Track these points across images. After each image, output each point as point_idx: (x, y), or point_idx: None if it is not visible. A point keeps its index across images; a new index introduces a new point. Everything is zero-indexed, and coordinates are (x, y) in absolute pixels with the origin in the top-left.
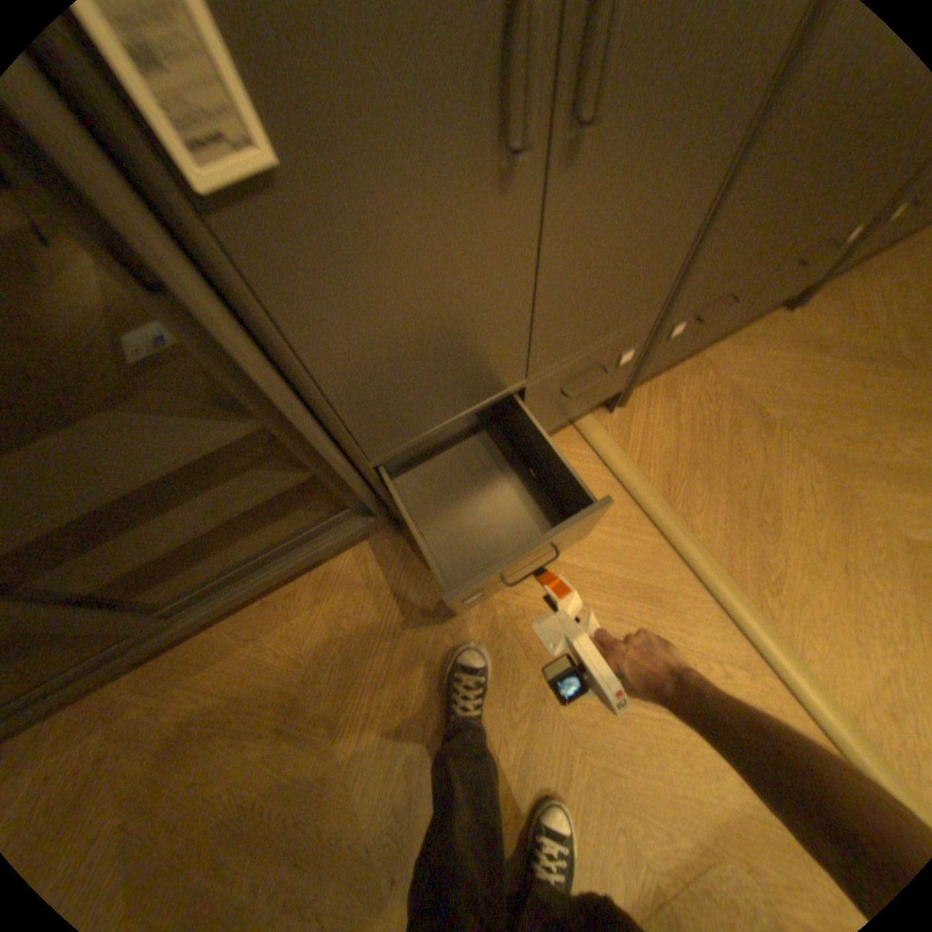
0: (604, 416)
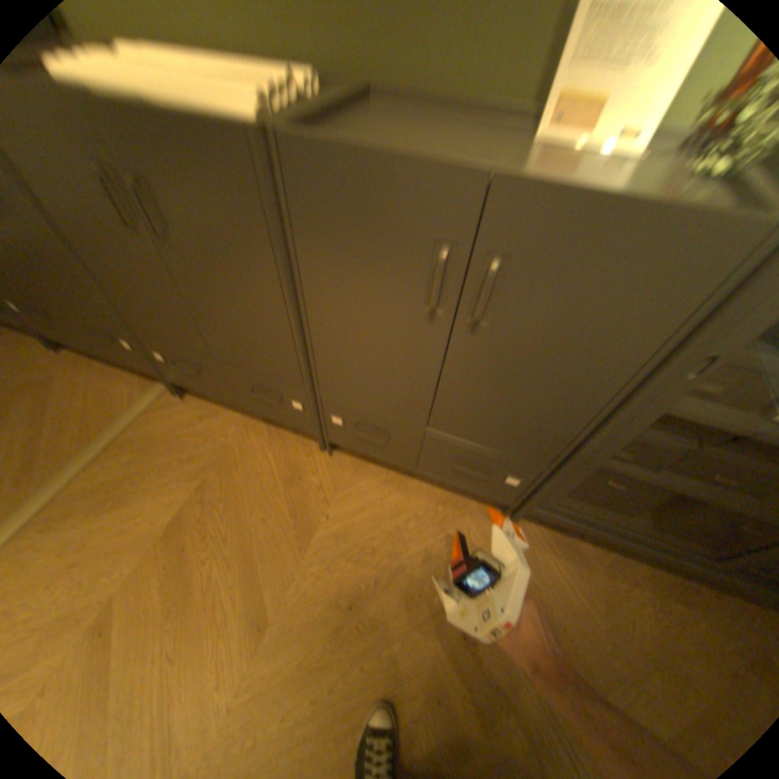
0: (168, 393)
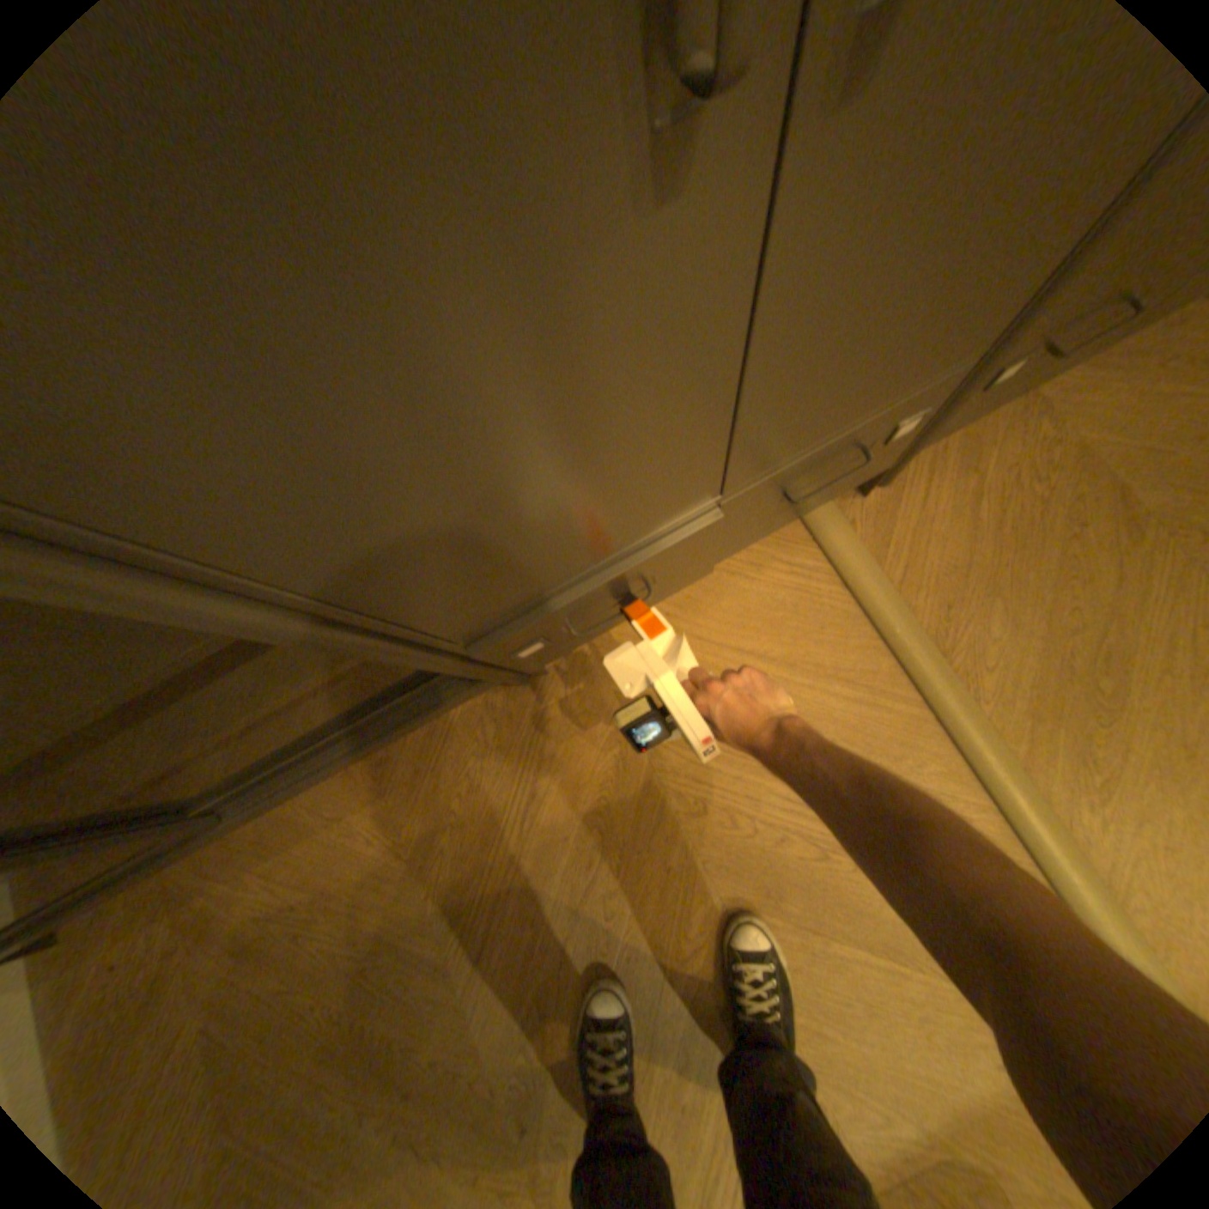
0: (852, 502)
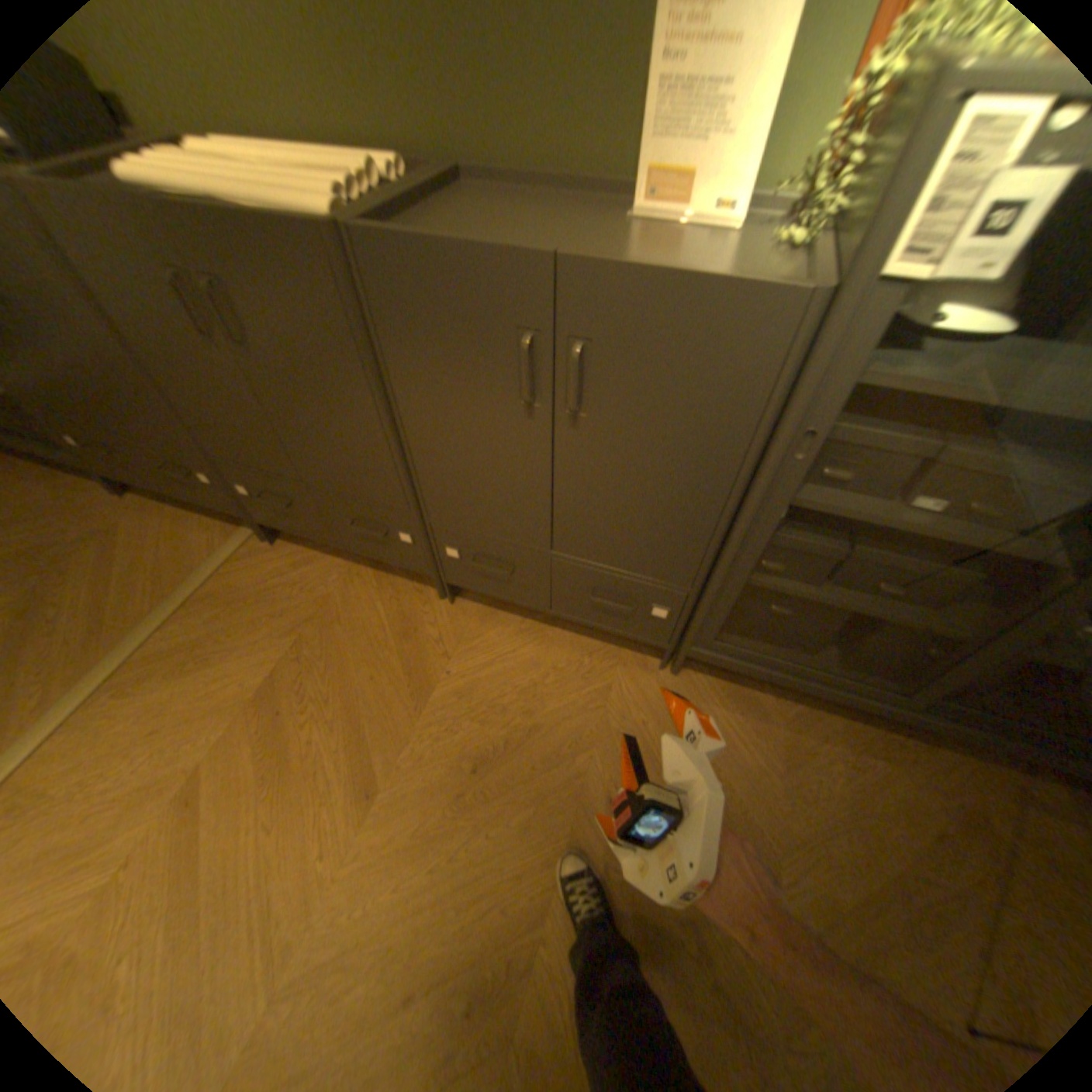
0: (258, 540)
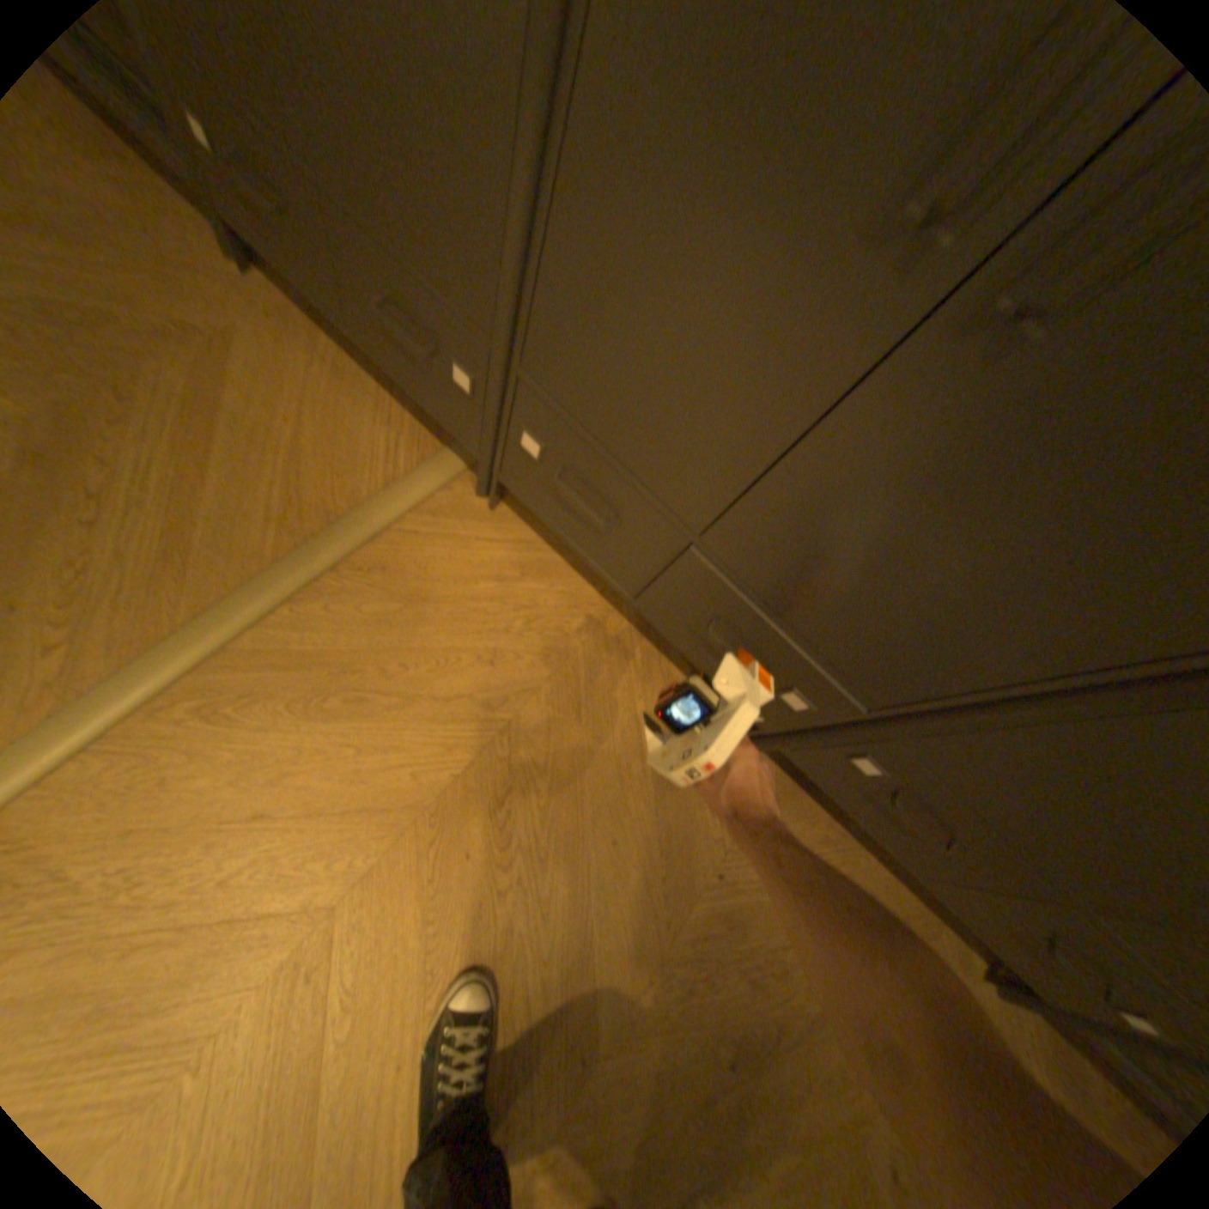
0: (468, 485)
